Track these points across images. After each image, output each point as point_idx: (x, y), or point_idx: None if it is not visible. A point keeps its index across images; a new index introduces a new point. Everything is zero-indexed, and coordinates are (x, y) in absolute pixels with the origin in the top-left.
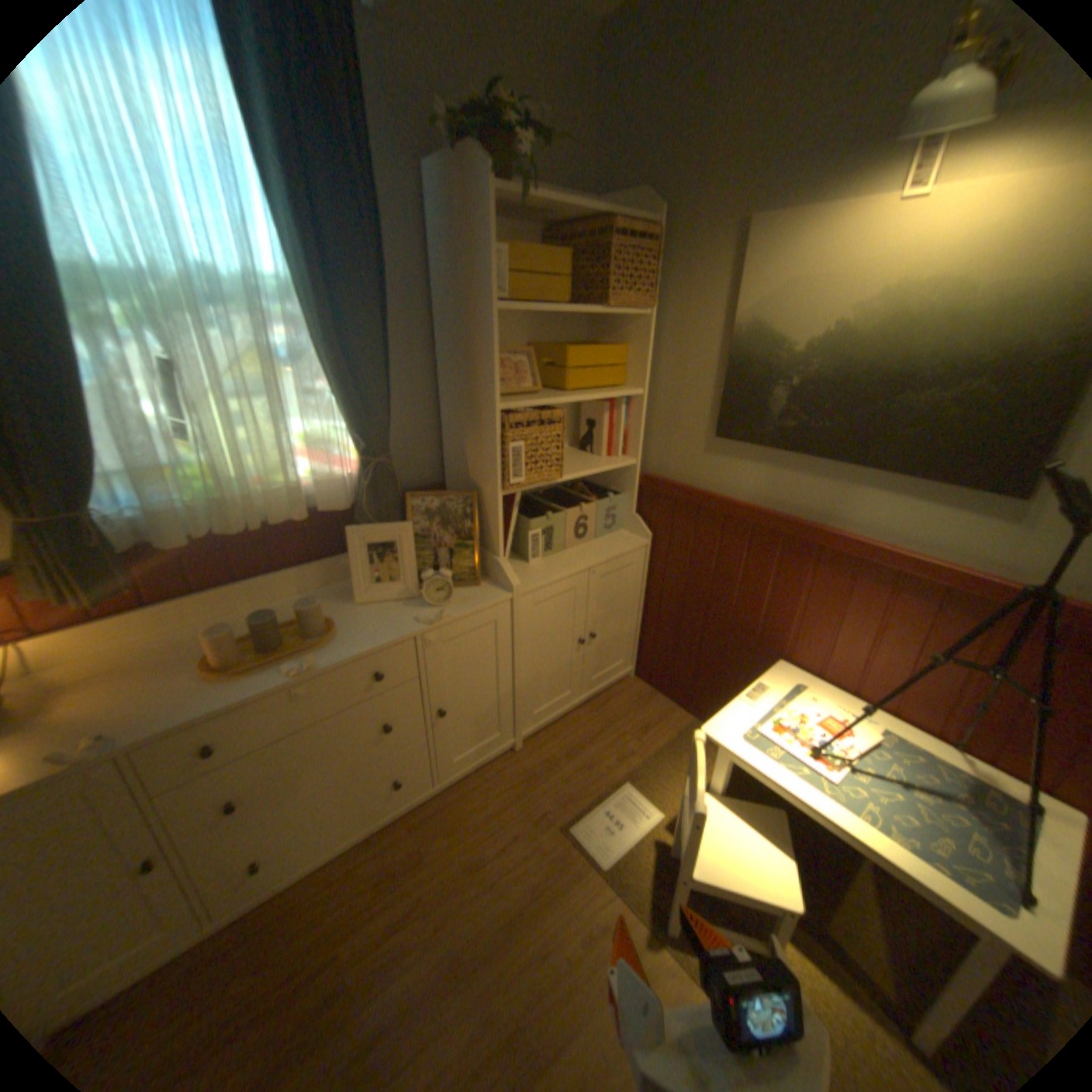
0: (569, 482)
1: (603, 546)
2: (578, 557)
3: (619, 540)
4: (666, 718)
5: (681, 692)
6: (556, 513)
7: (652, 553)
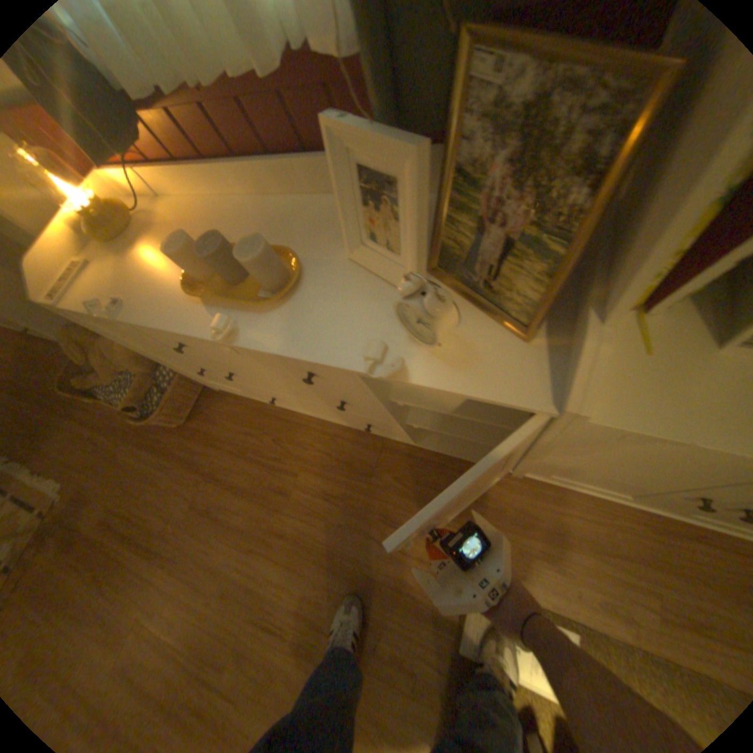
0: None
1: None
2: None
3: None
4: None
5: None
6: None
7: None
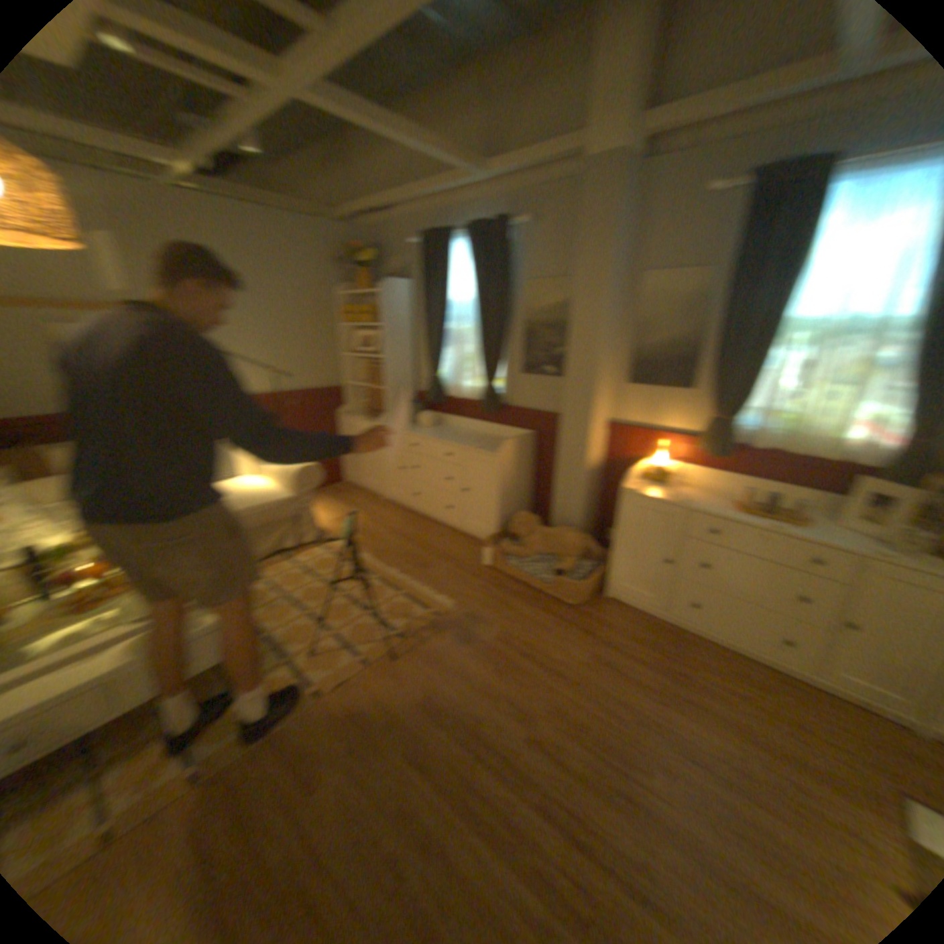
0: None
1: None
2: None
3: None
4: None
5: None
6: None
7: None
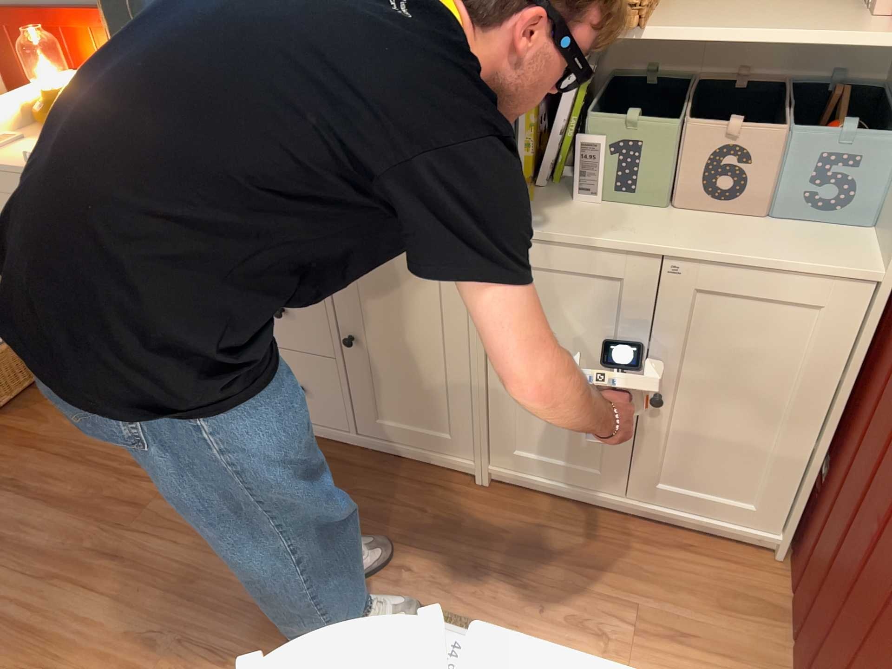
0: (828, 85)
1: (757, 237)
2: (669, 229)
3: (819, 243)
4: (739, 655)
5: (800, 643)
6: (662, 121)
7: (886, 310)
